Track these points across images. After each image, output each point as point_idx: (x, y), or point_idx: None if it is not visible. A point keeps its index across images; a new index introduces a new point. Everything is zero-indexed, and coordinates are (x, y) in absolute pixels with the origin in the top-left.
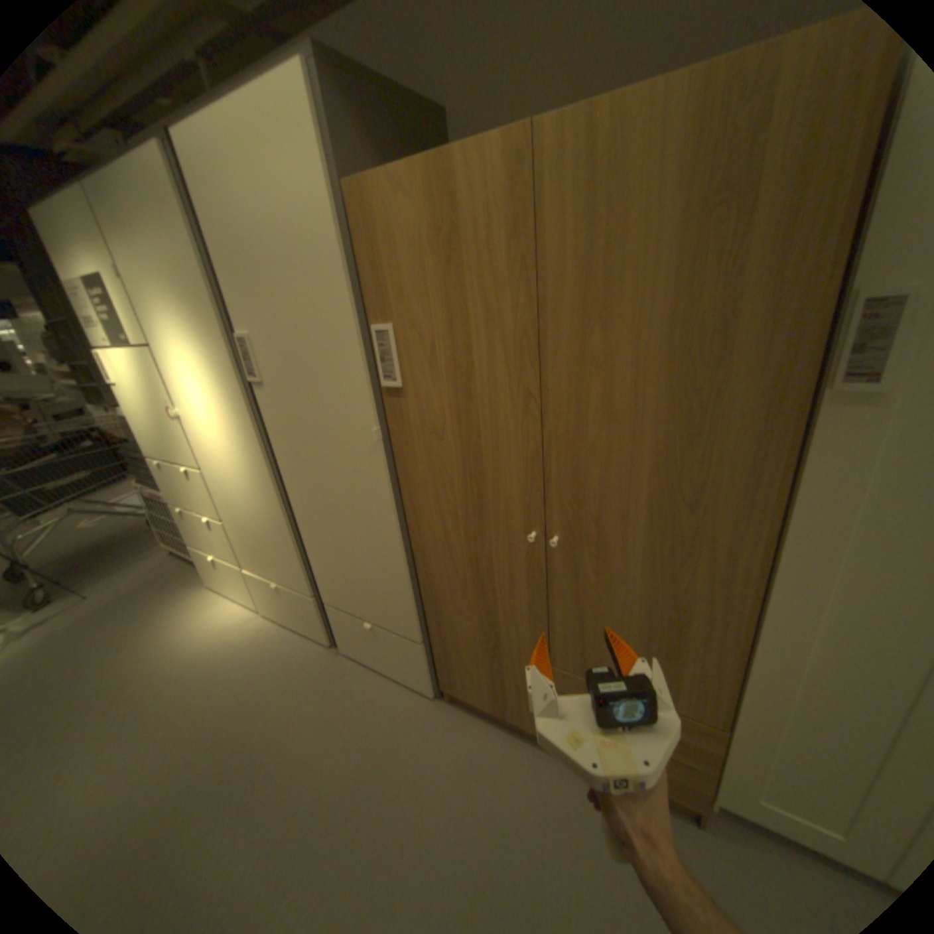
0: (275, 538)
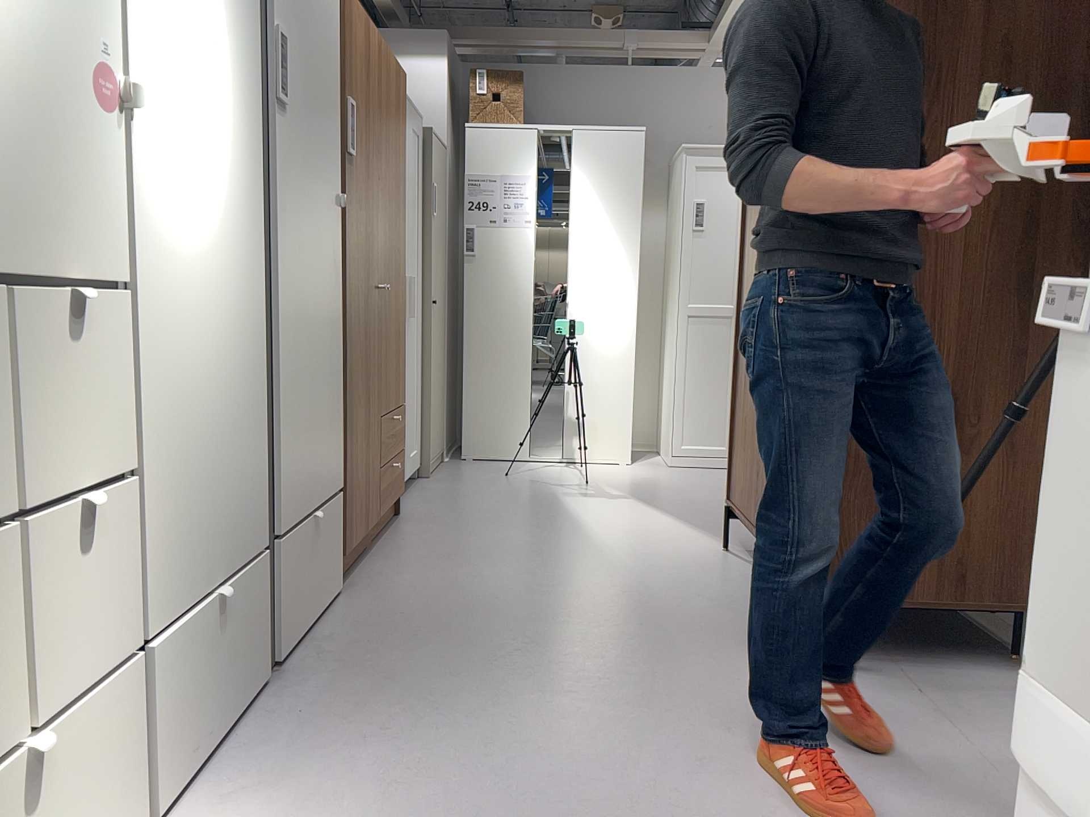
0: (240, 426)
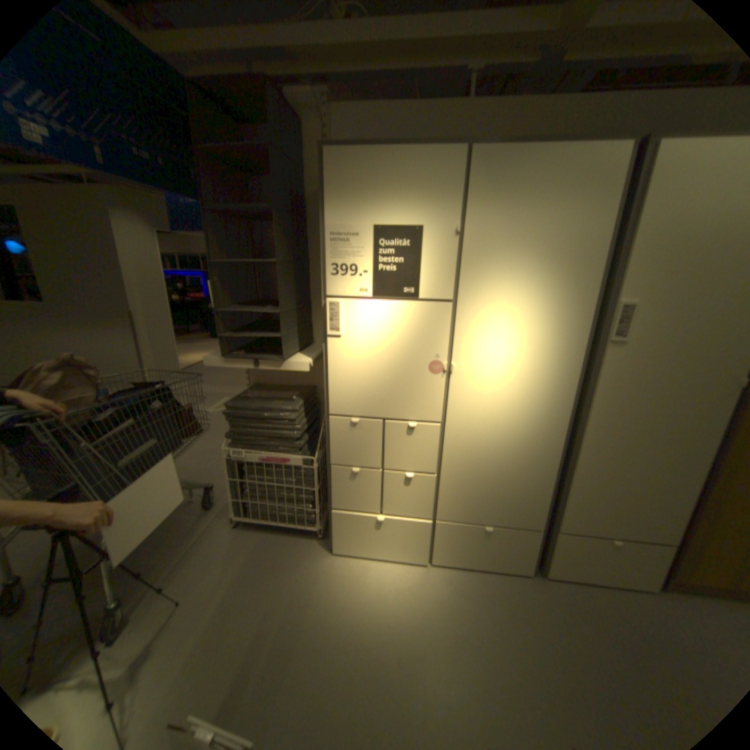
0: (527, 480)
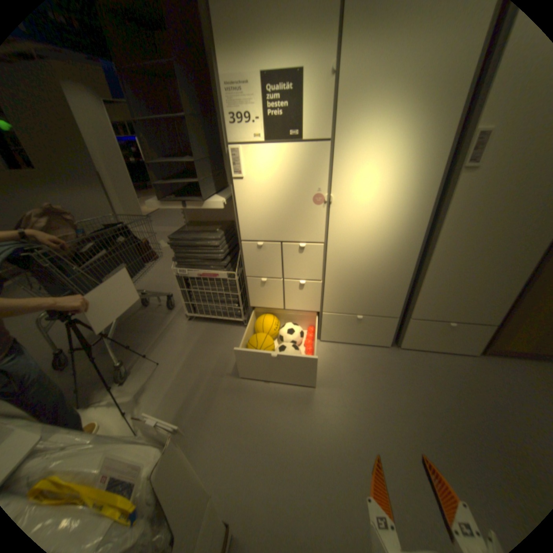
0: (388, 283)
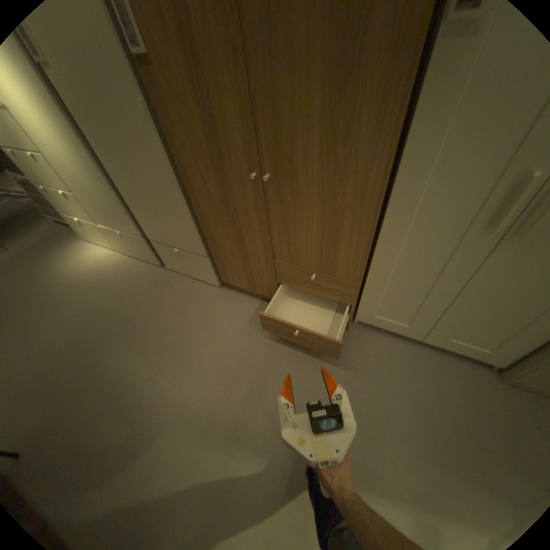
0: (108, 200)
